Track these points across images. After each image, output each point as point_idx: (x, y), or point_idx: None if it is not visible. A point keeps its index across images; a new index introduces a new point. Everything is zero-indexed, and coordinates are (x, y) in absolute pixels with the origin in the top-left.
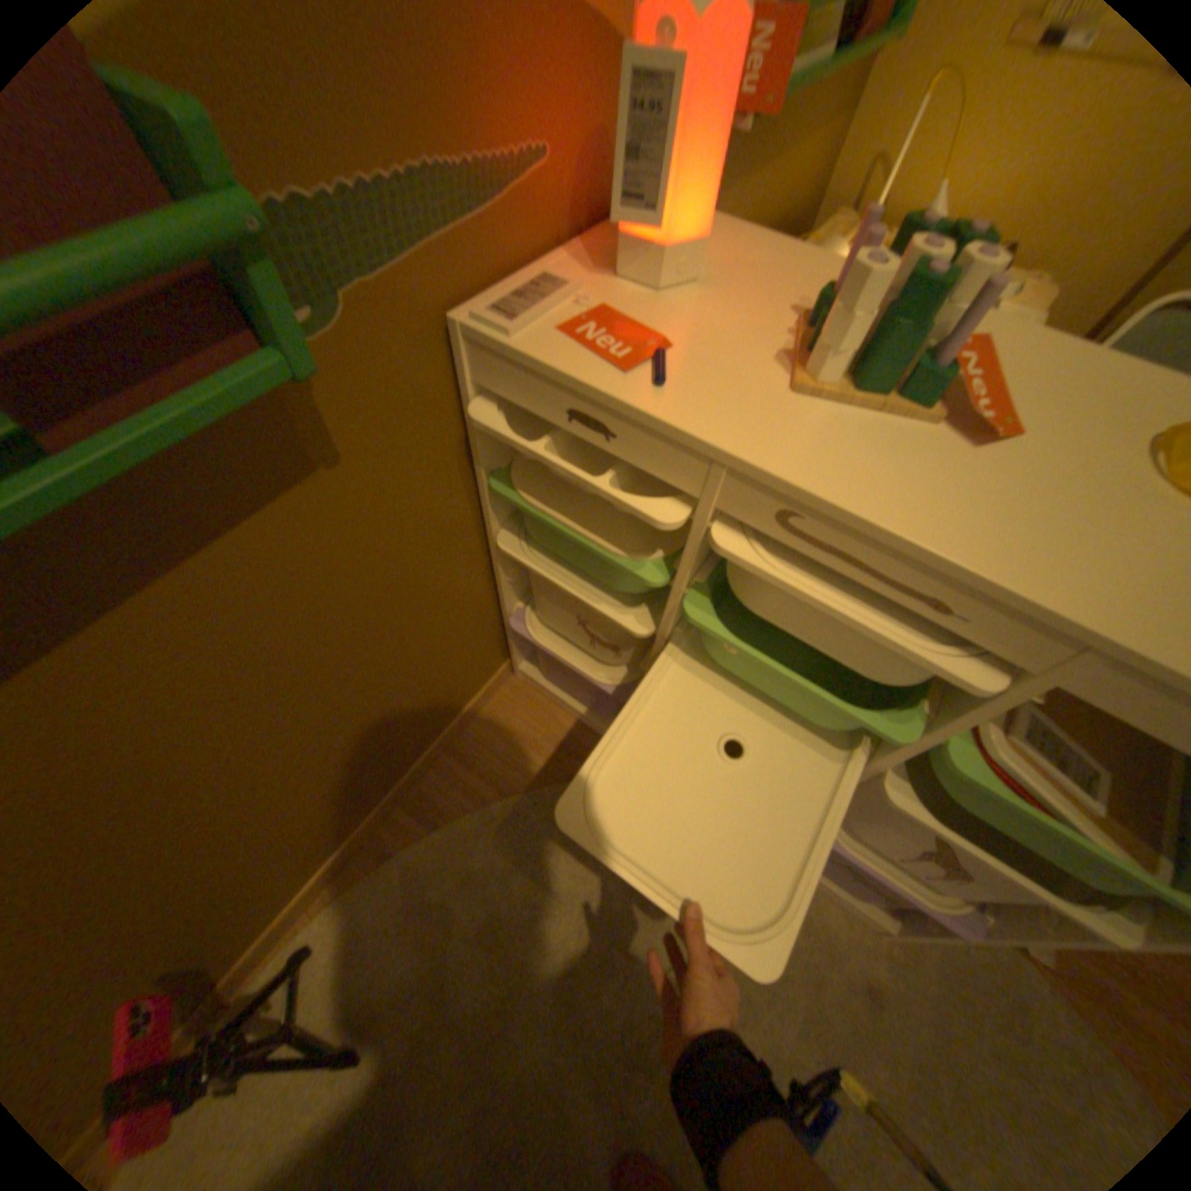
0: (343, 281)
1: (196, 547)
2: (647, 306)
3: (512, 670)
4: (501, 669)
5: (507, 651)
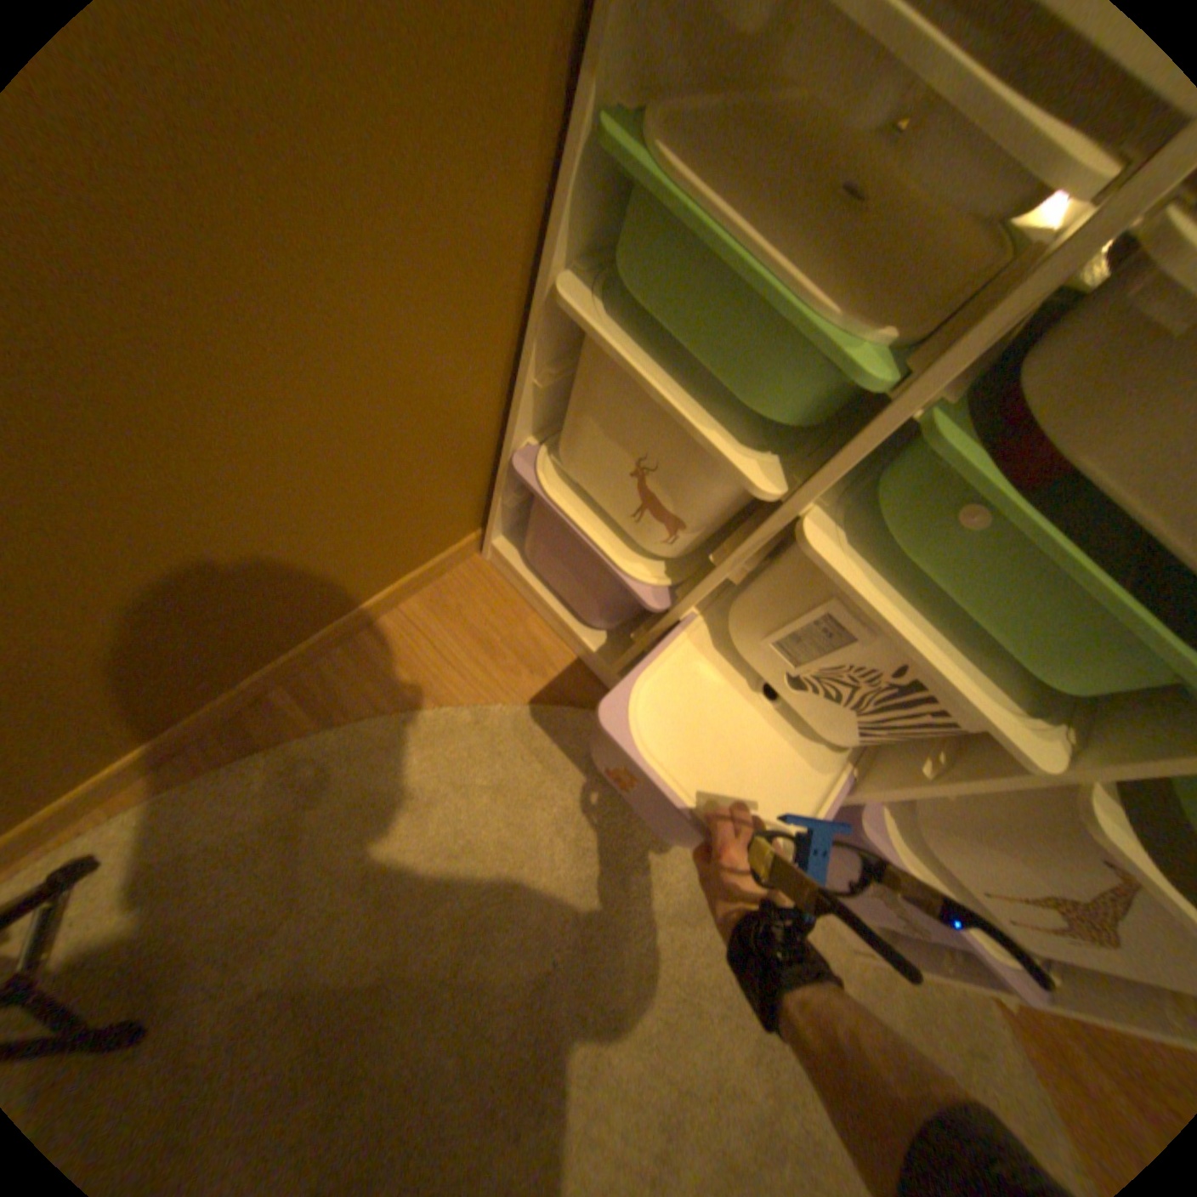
0: None
1: None
2: None
3: (481, 546)
4: (469, 539)
5: (484, 515)
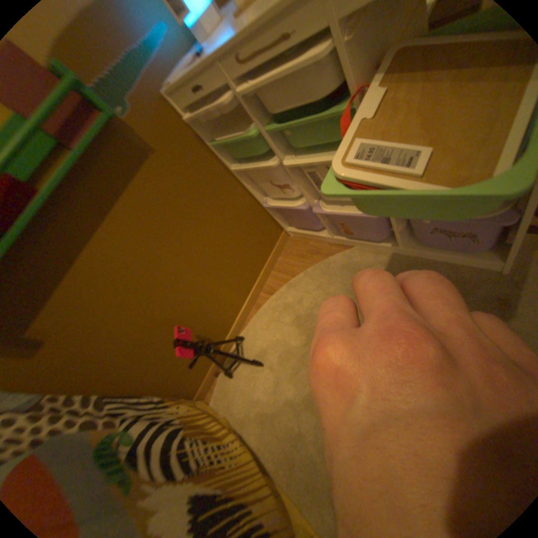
0: (122, 98)
1: (127, 185)
2: (203, 45)
3: (288, 235)
4: (281, 235)
5: (279, 226)
